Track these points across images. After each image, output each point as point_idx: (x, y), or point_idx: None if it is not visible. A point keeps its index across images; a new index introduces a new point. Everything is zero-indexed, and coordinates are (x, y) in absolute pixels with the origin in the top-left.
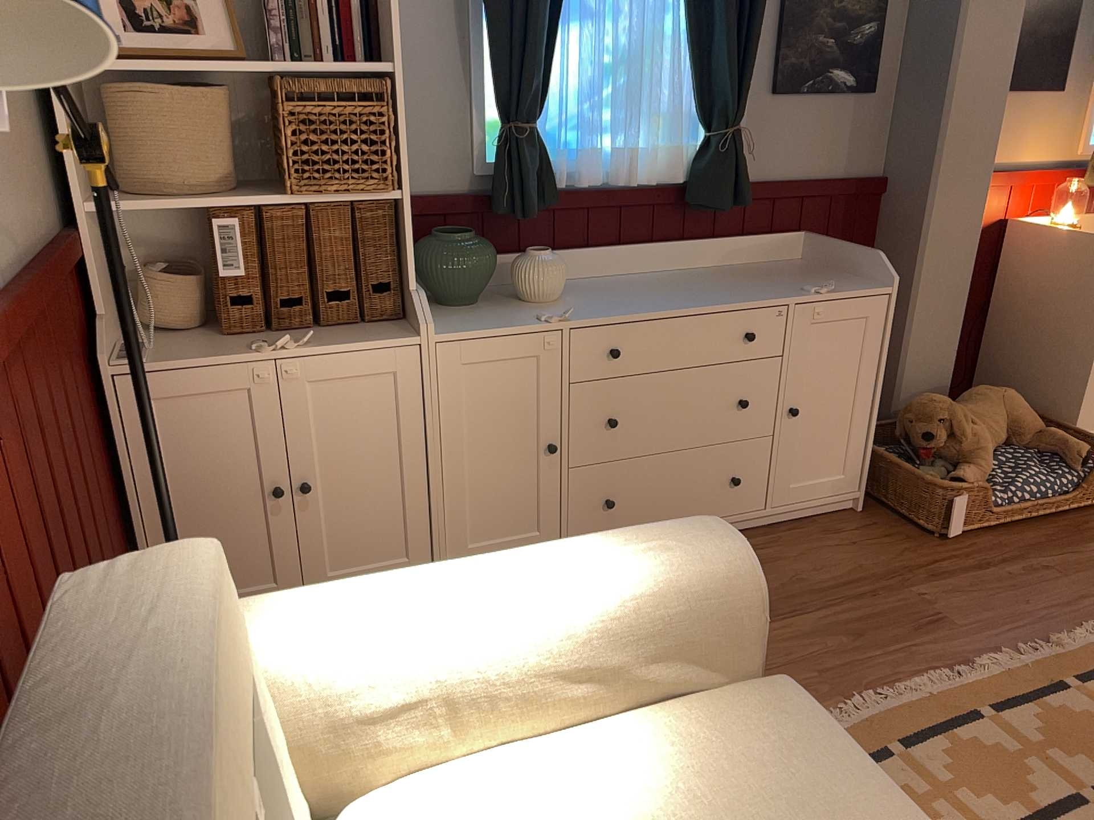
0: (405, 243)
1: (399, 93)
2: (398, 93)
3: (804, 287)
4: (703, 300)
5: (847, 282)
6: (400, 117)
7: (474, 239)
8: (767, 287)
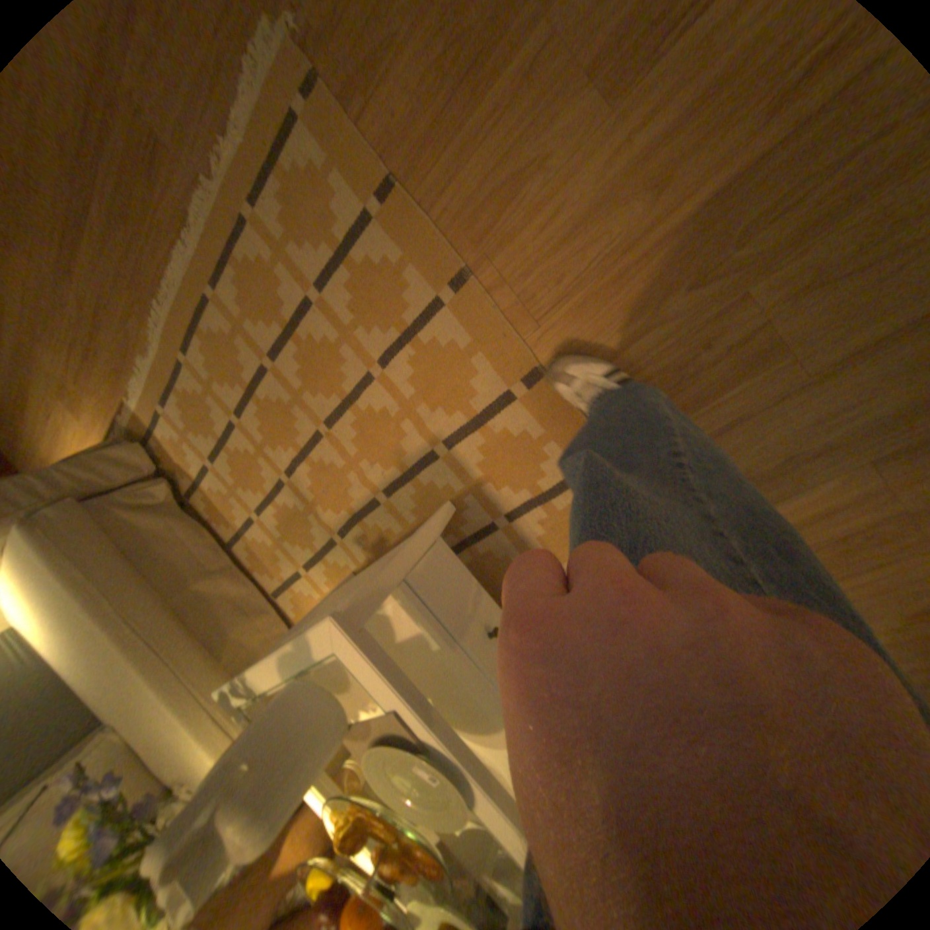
0: None
1: None
2: None
3: None
4: None
5: None
6: None
7: None
8: None
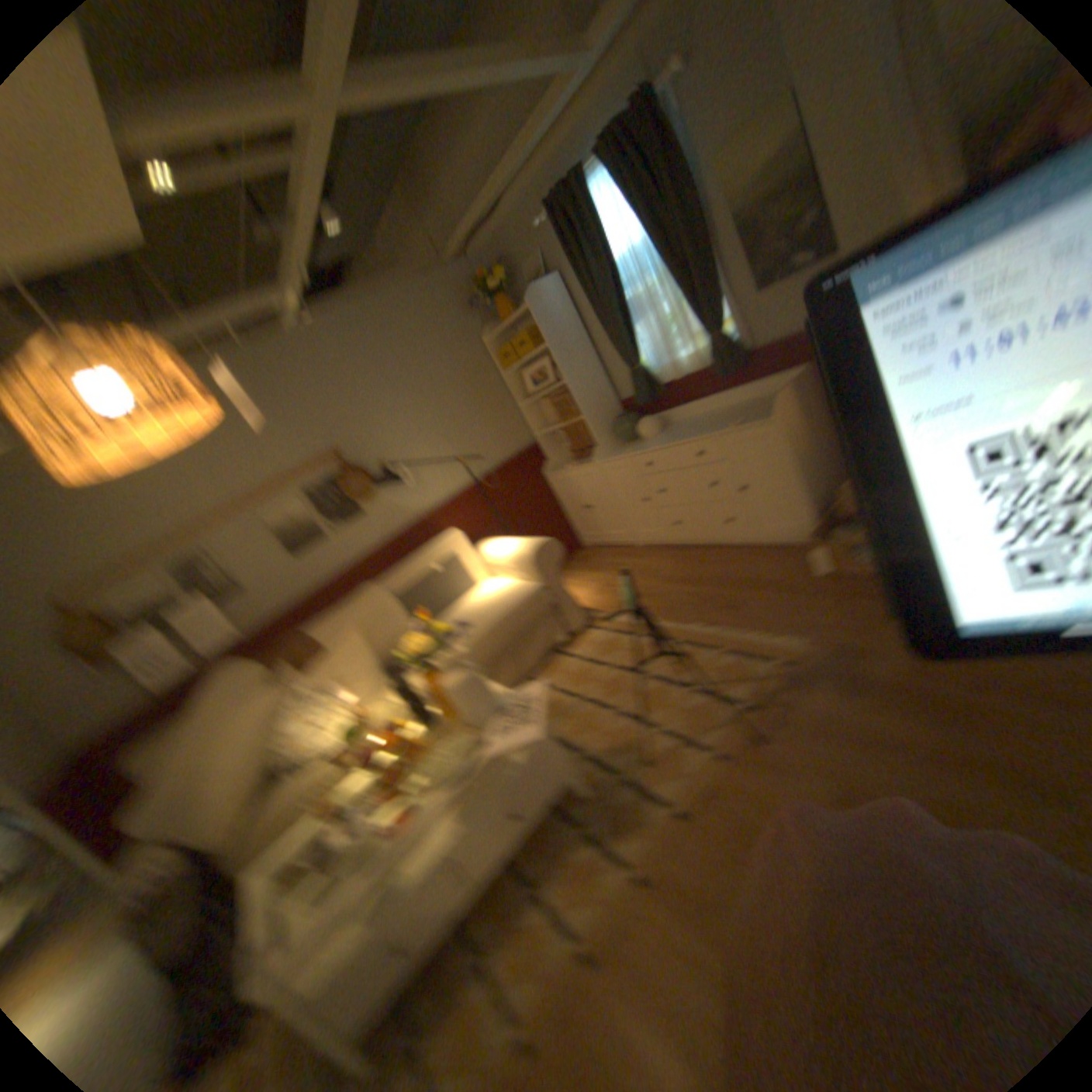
0: (597, 425)
1: (567, 385)
2: (571, 383)
3: (738, 419)
4: (684, 434)
5: (765, 412)
6: (570, 392)
7: (621, 417)
8: (726, 420)
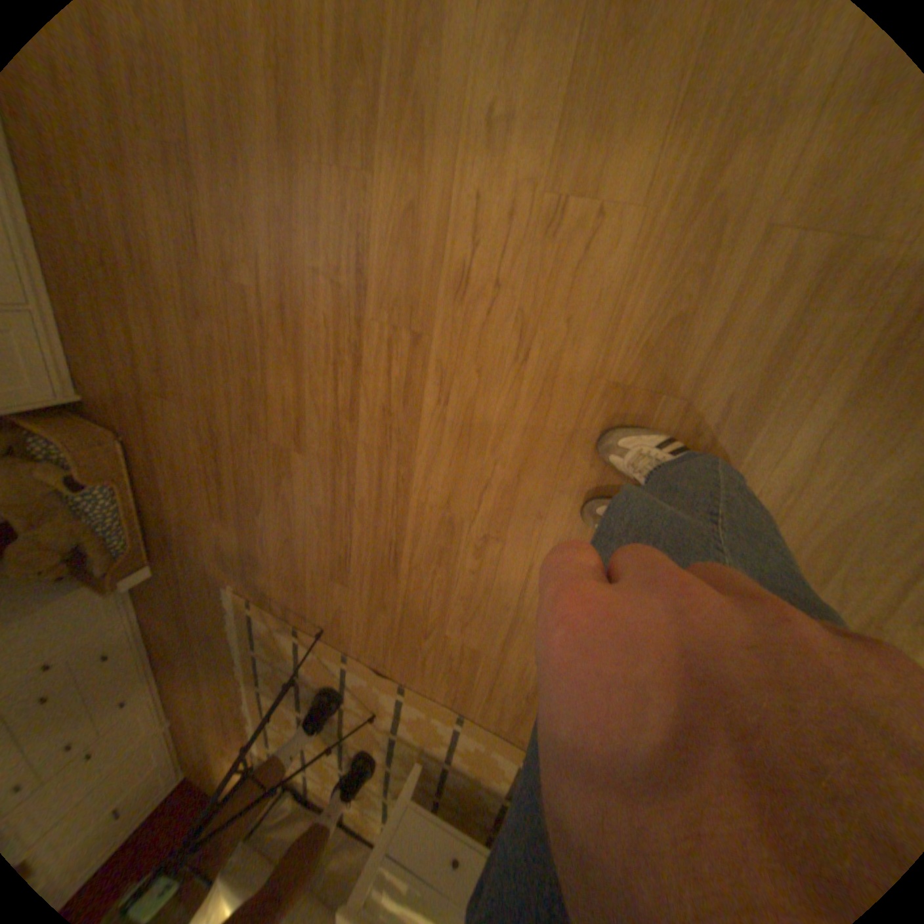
0: None
1: None
2: None
3: None
4: None
5: None
6: None
7: None
8: None
